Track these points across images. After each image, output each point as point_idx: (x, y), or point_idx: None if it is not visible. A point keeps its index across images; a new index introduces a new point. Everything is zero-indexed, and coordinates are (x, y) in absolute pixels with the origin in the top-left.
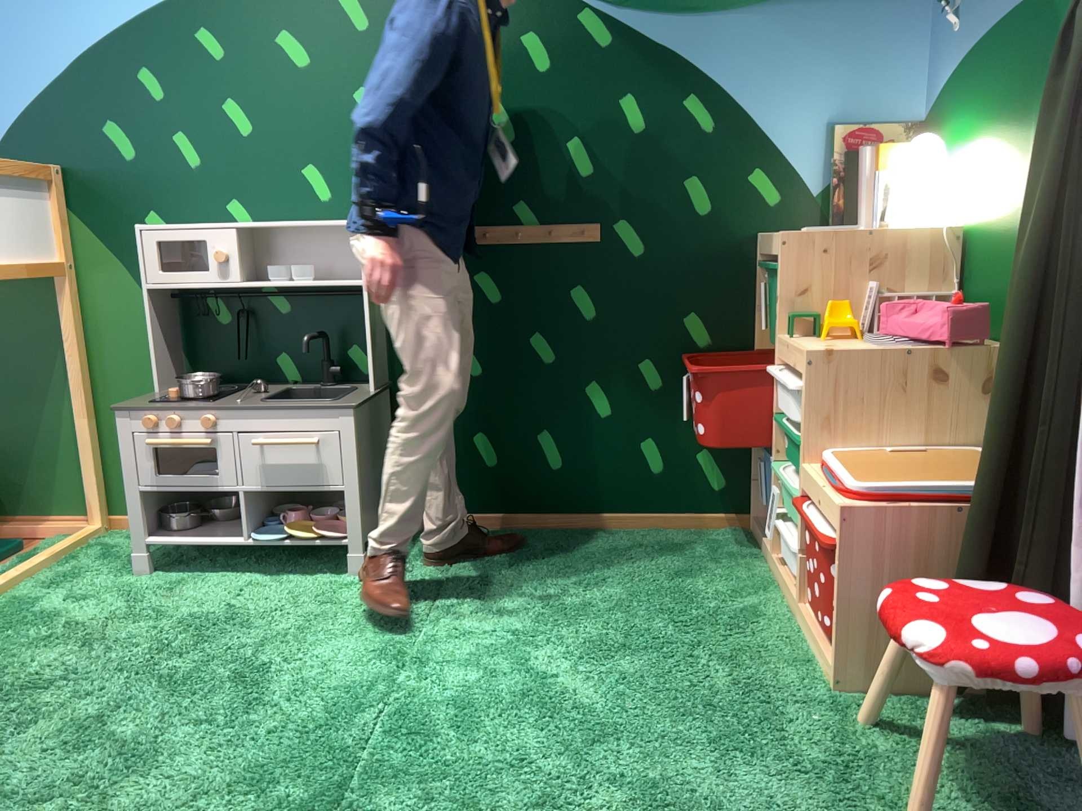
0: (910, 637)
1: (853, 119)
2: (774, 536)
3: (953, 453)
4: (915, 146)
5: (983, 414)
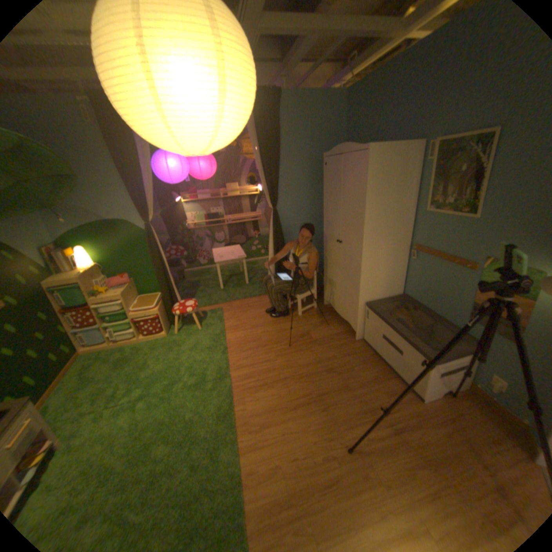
0: (187, 311)
1: (40, 246)
2: (107, 342)
3: (138, 299)
4: (75, 249)
5: (134, 291)
